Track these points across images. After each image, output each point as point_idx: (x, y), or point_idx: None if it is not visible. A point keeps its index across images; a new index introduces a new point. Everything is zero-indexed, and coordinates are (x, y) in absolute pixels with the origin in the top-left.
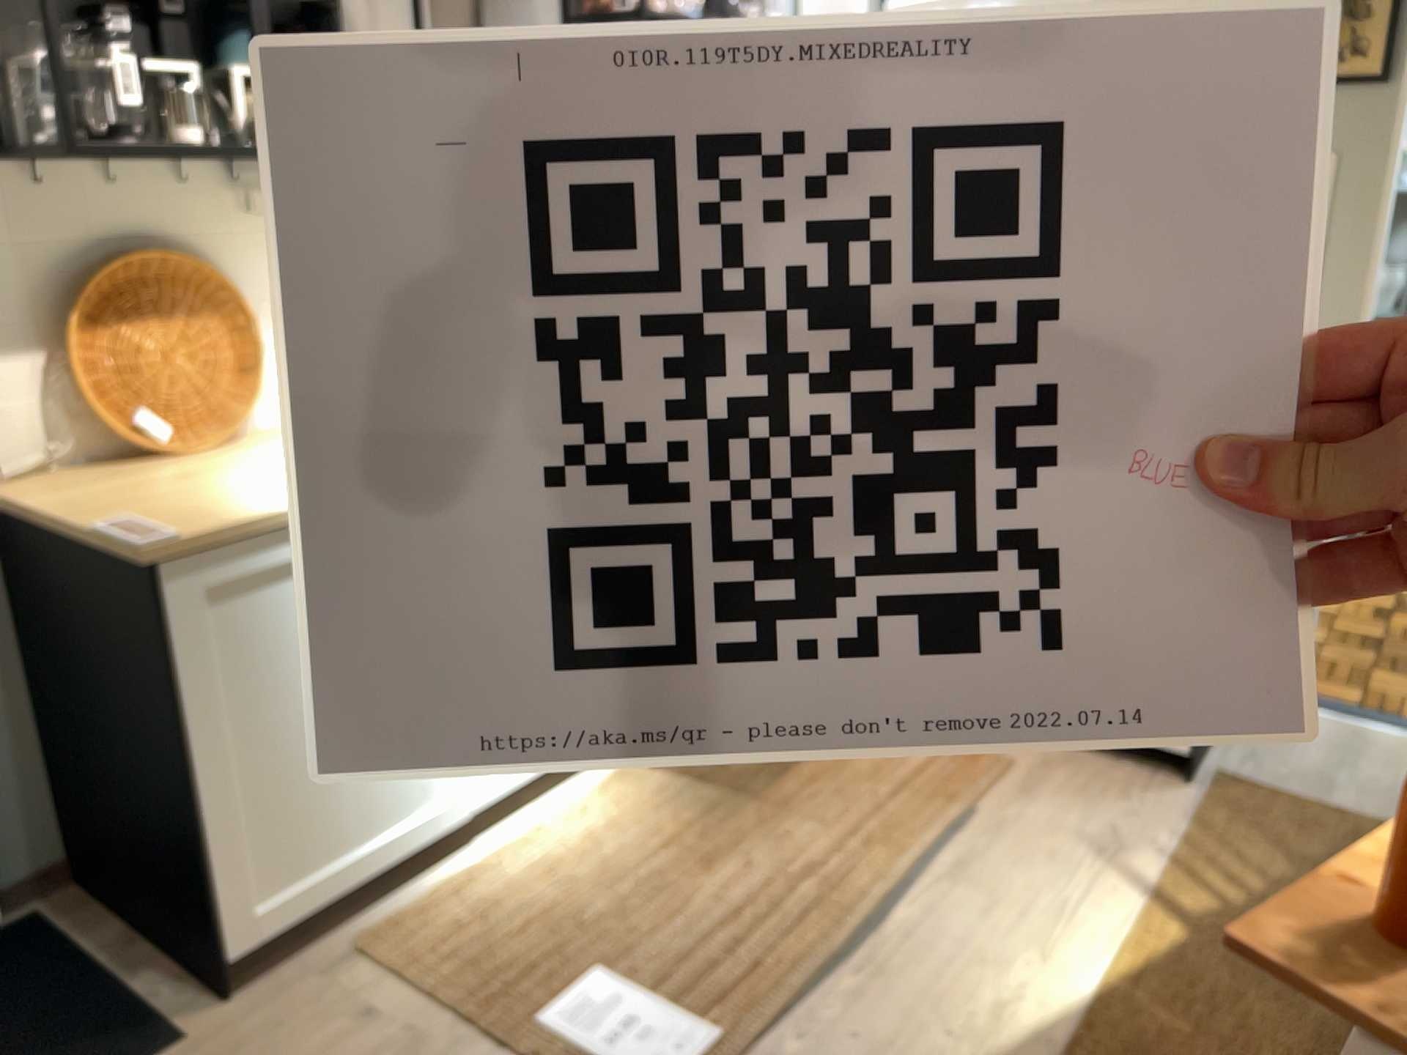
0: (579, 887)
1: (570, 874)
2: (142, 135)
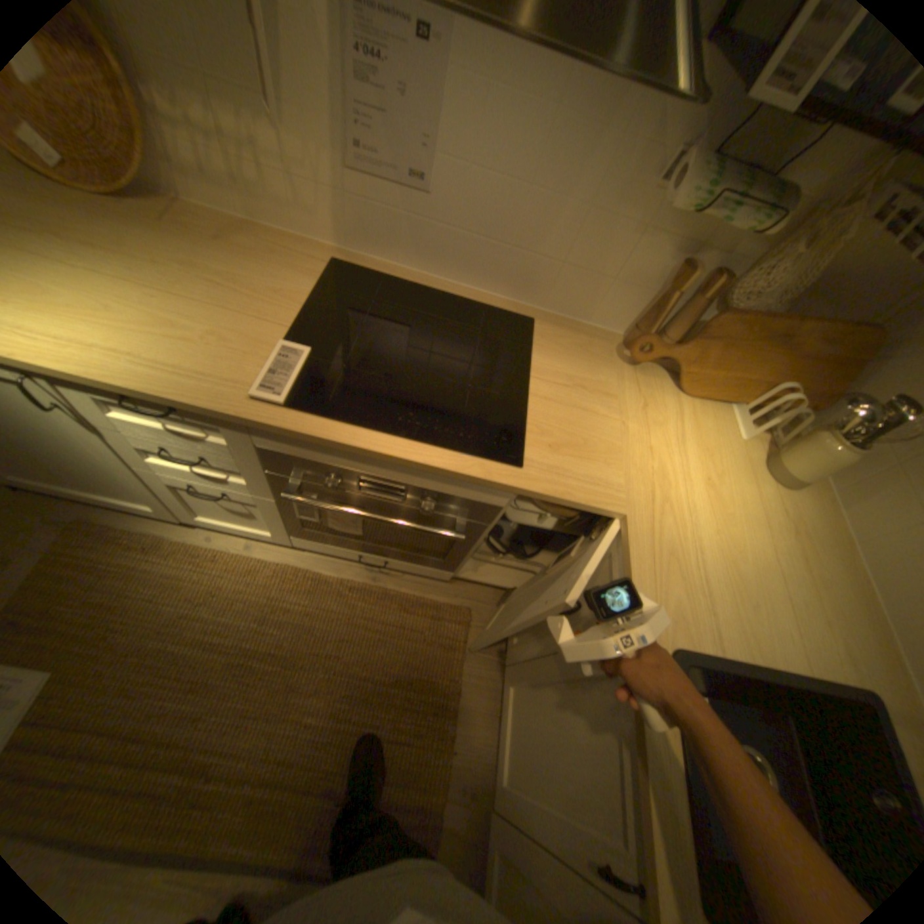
0: (149, 615)
1: (163, 602)
2: None
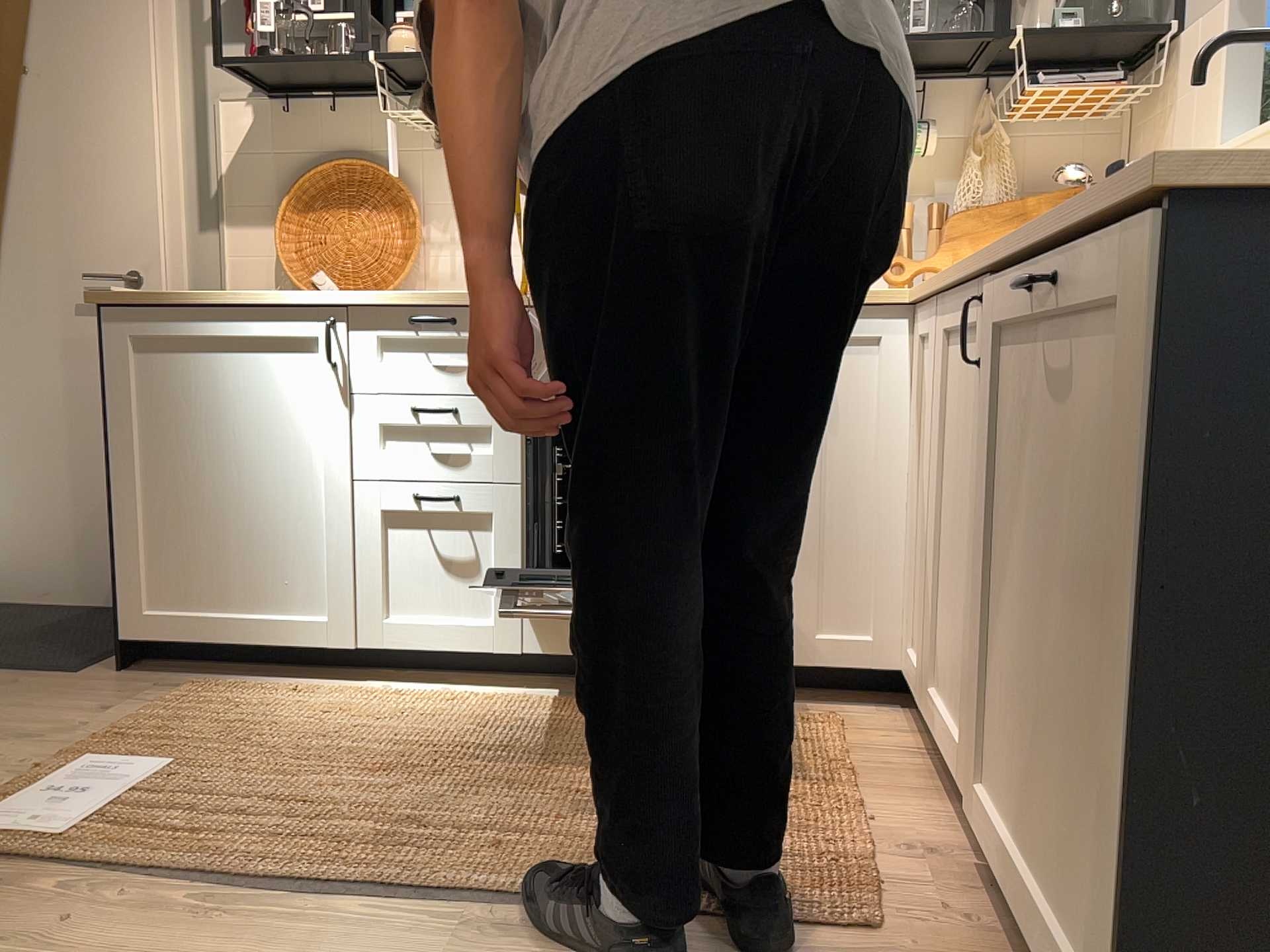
0: (311, 728)
1: (329, 720)
2: (281, 56)
